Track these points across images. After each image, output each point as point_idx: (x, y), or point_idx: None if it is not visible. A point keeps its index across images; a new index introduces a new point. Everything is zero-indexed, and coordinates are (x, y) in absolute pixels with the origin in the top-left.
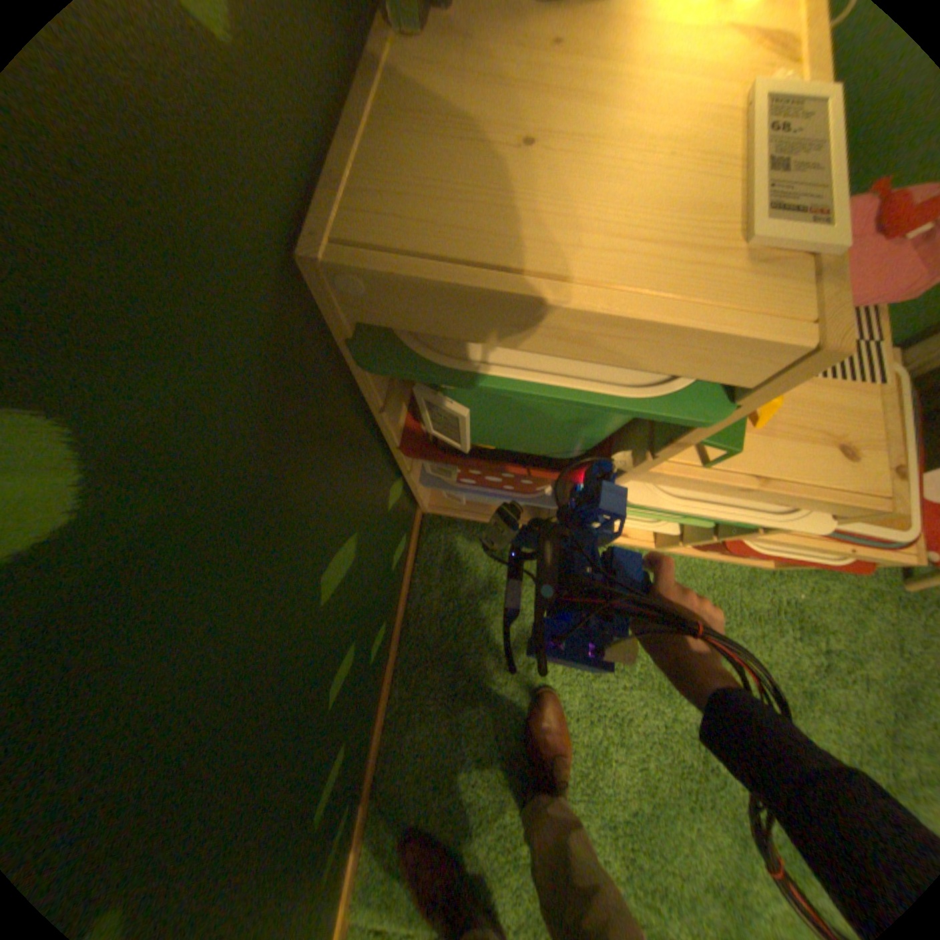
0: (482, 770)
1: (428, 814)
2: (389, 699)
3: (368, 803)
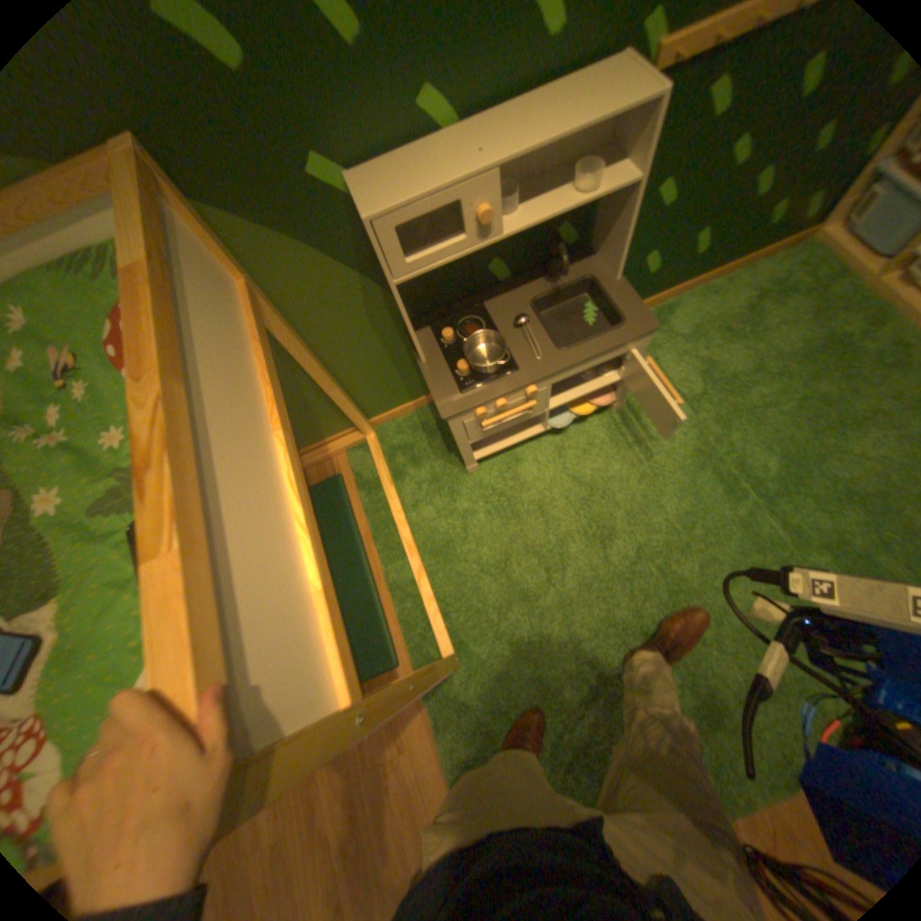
0: (725, 333)
1: (687, 323)
2: (716, 280)
3: (670, 299)
